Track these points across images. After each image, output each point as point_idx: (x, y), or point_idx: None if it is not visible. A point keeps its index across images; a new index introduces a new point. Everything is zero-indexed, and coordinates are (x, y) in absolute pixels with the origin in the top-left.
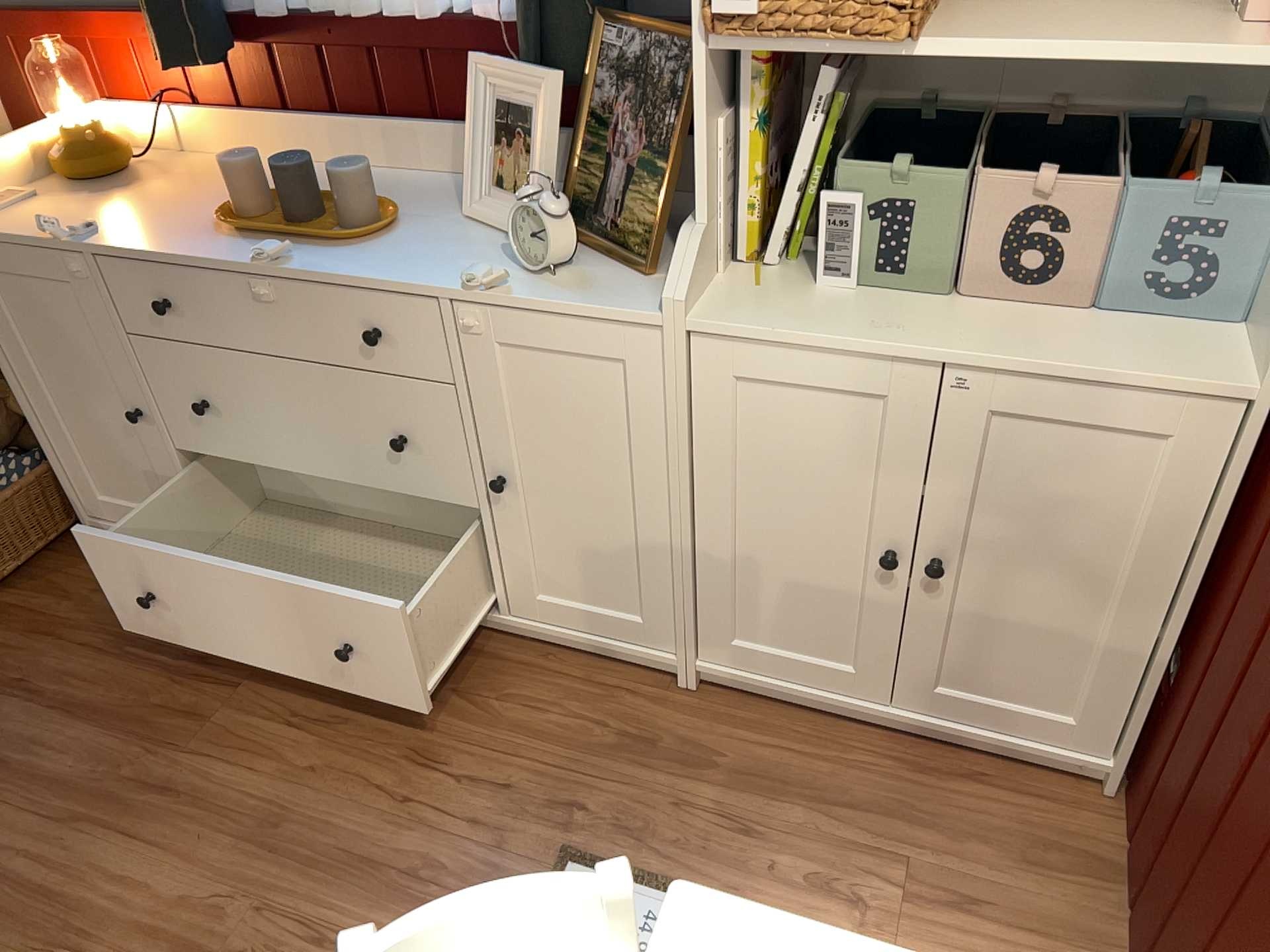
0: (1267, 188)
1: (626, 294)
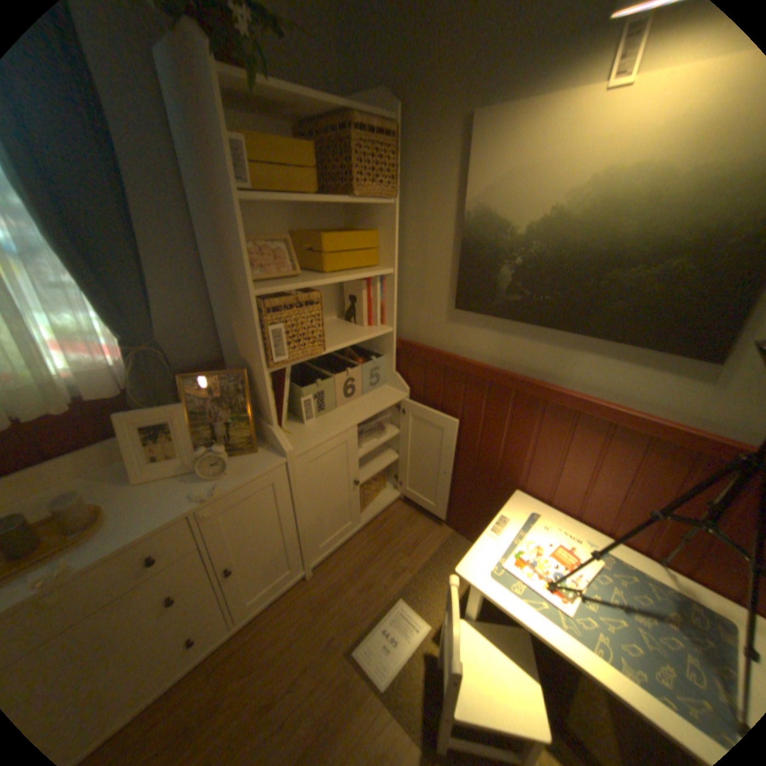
0: (379, 354)
1: (260, 460)
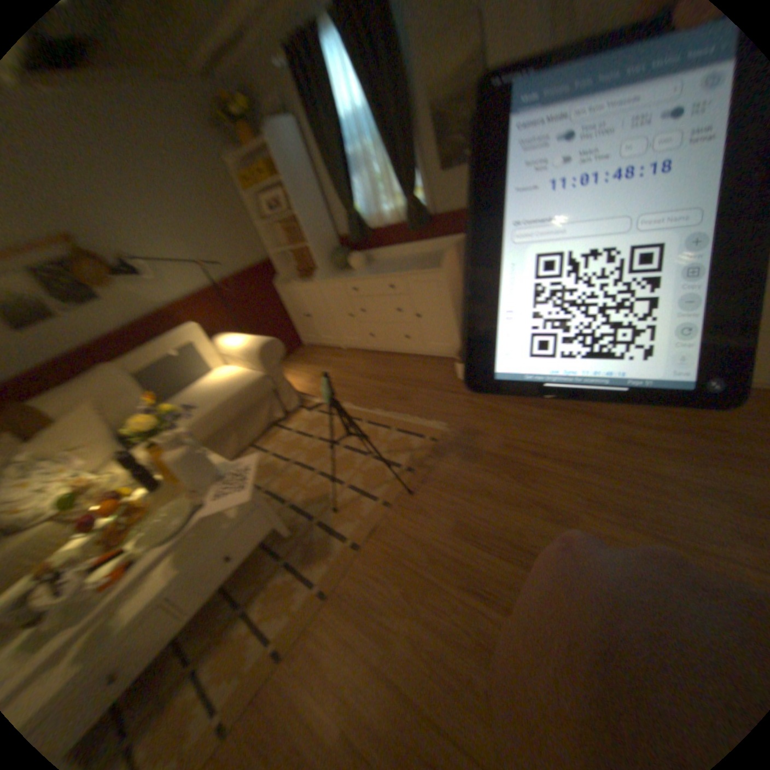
0: None
1: None
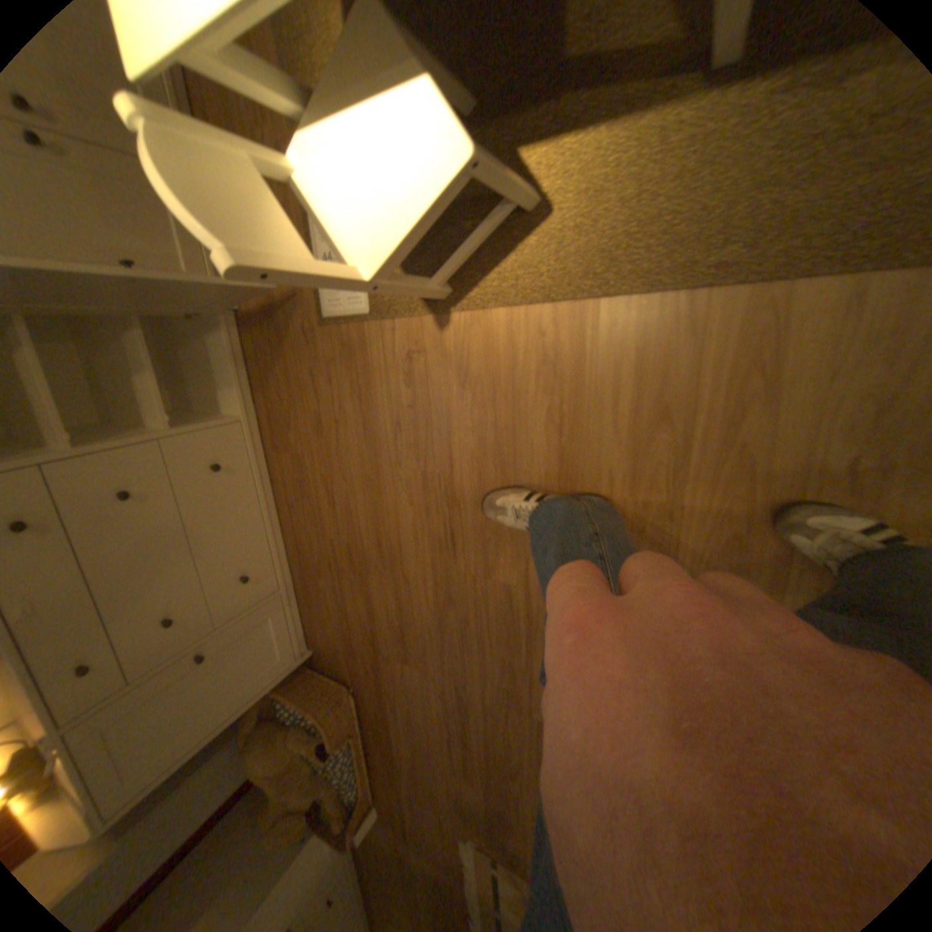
0: None
1: None
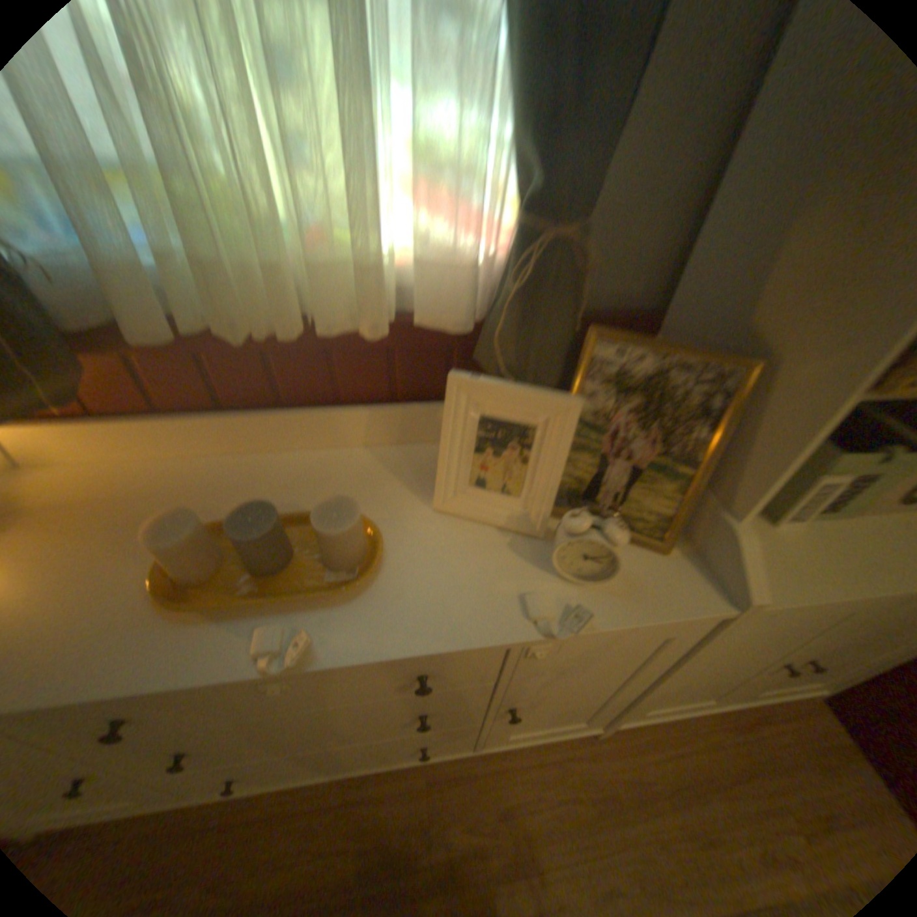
0: None
1: (678, 584)
